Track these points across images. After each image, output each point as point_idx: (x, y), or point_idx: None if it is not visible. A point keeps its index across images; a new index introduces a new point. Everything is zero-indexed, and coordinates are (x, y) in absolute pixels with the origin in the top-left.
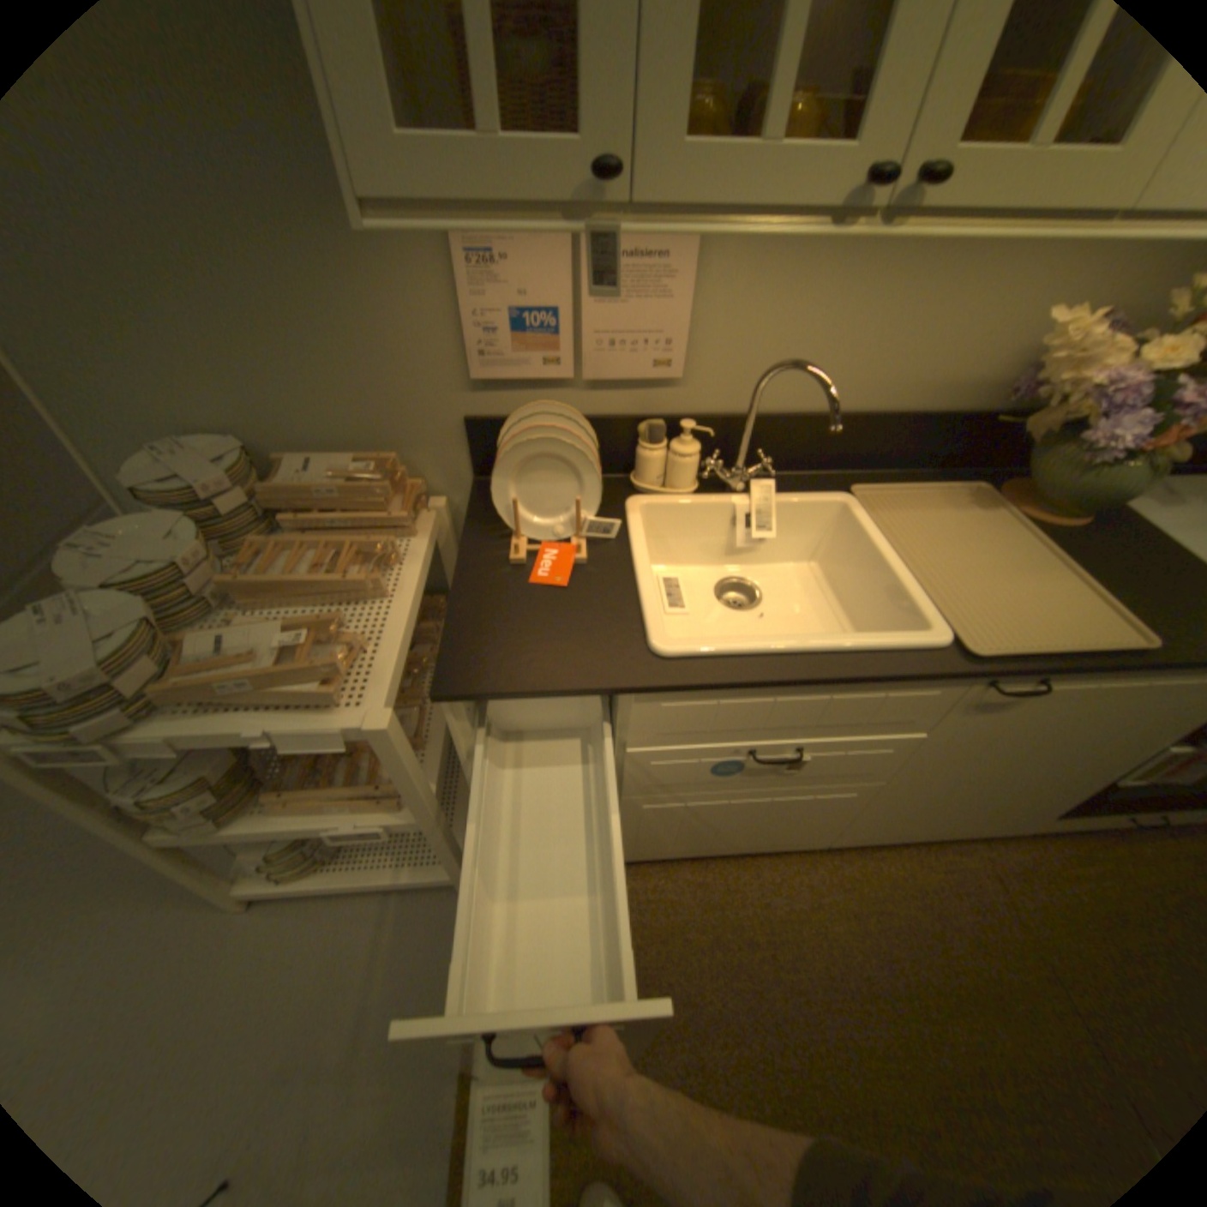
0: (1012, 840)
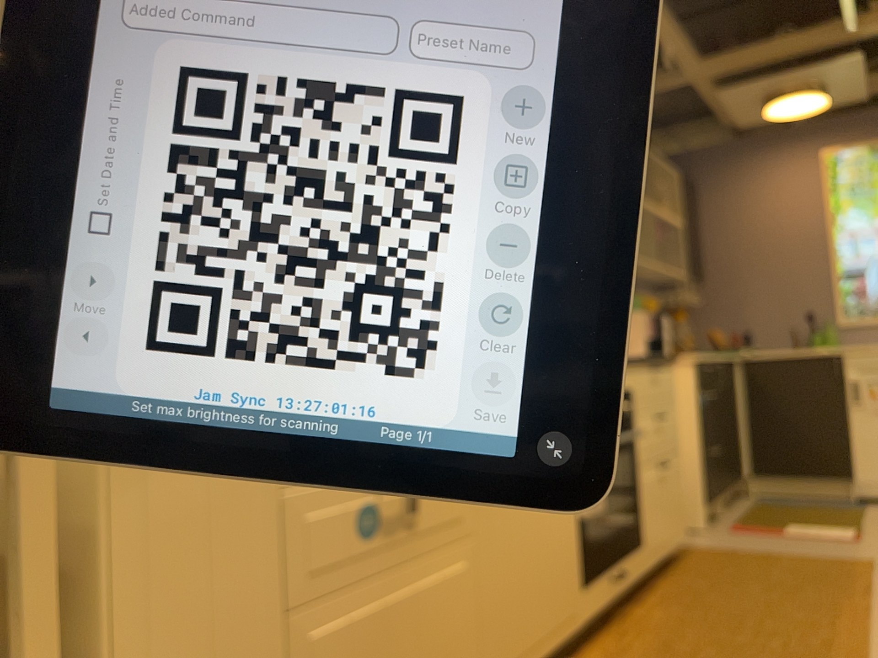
0: (579, 653)
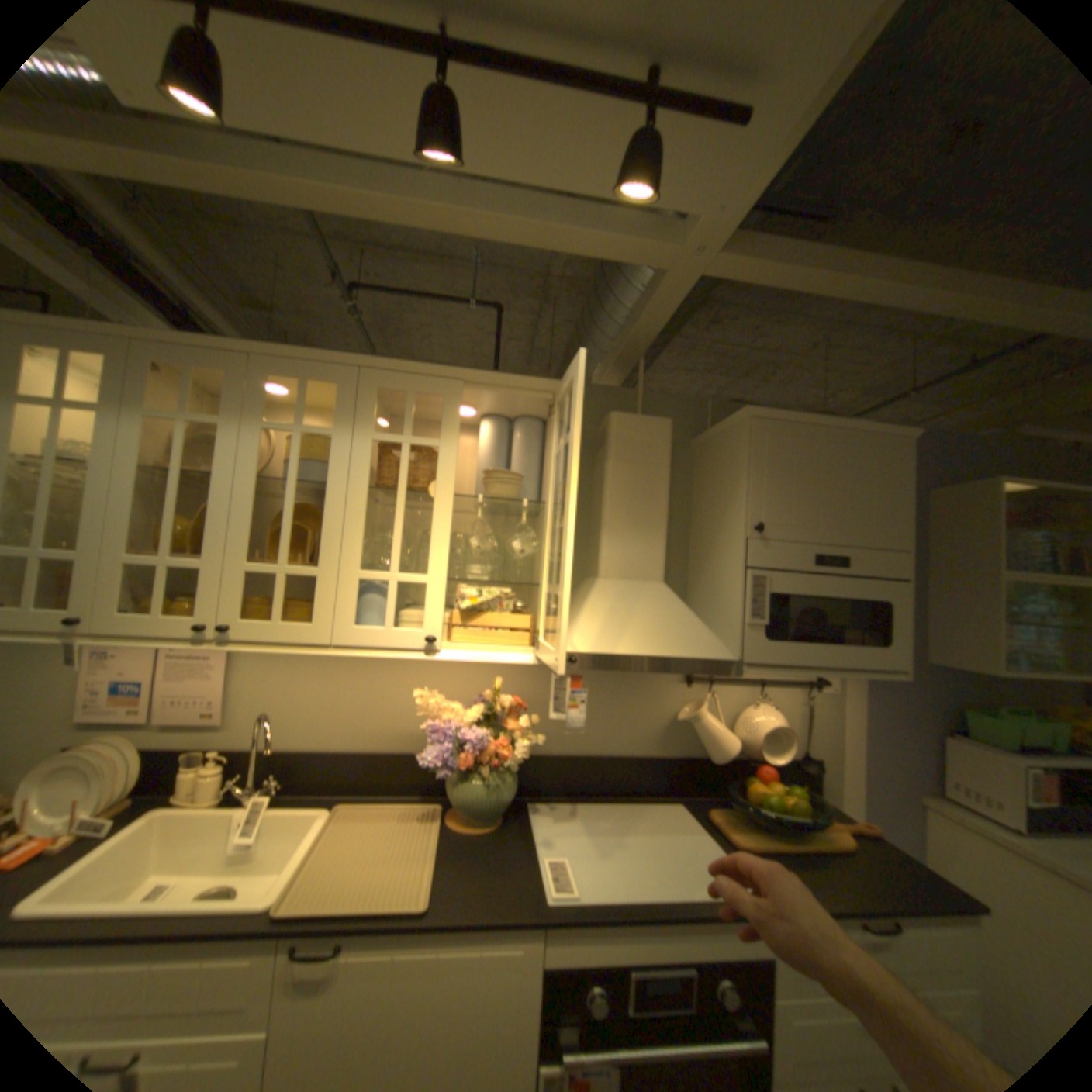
0: None
